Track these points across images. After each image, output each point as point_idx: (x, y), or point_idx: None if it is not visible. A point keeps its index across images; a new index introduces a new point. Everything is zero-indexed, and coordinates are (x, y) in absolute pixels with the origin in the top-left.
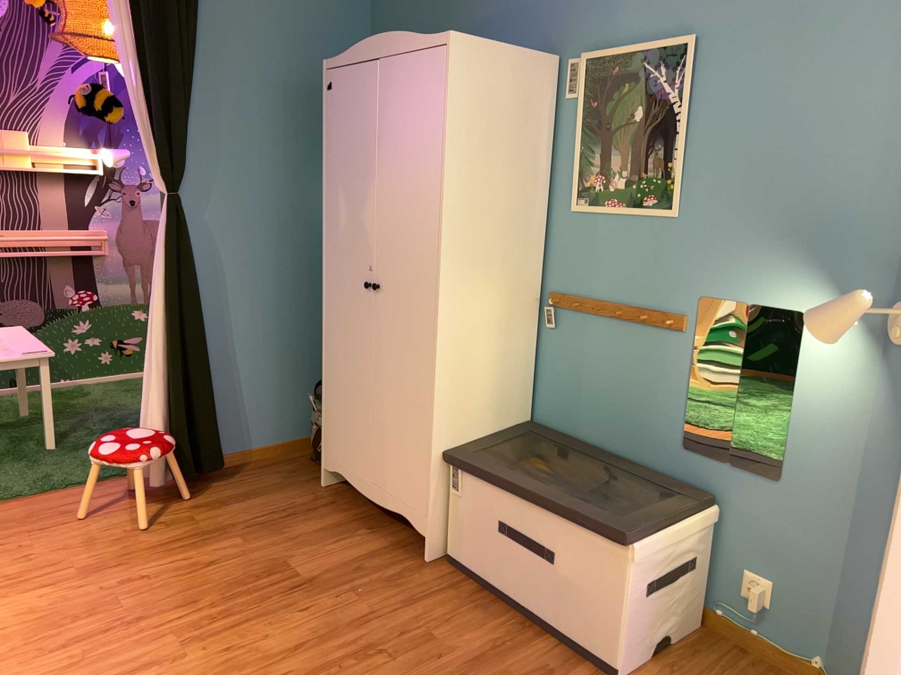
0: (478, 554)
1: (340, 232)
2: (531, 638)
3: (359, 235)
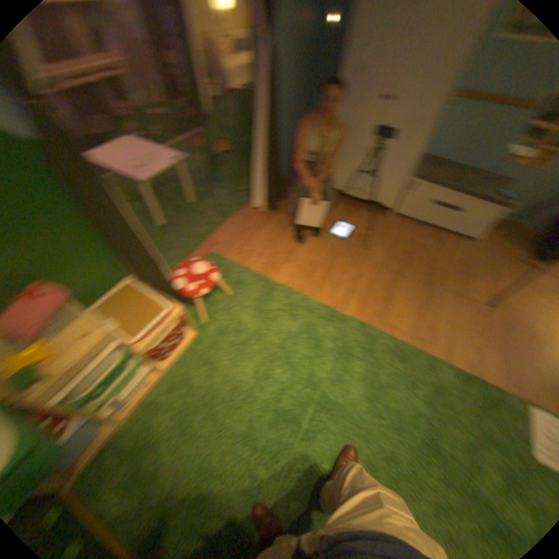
0: (416, 213)
1: (364, 62)
2: (443, 236)
3: (383, 65)
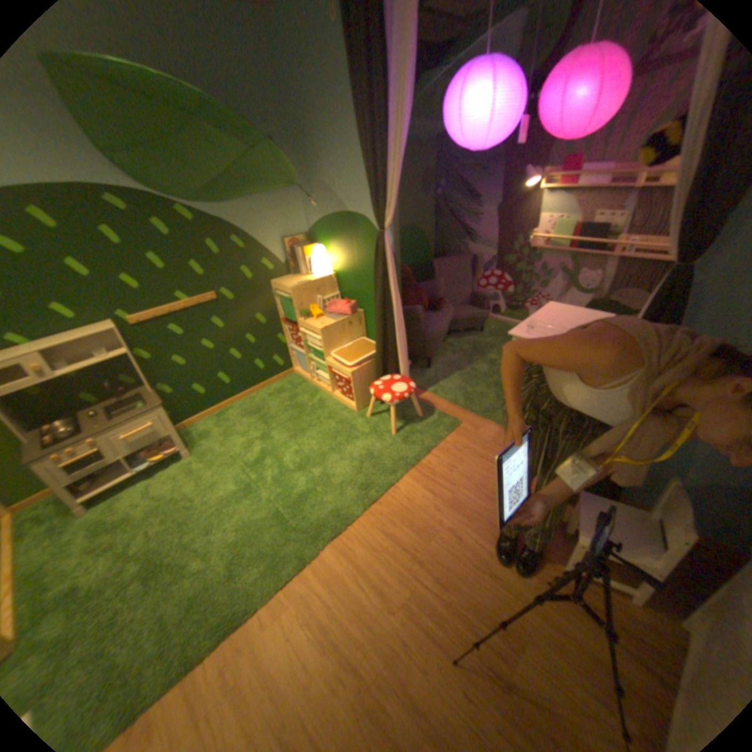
0: None
1: None
2: None
3: None
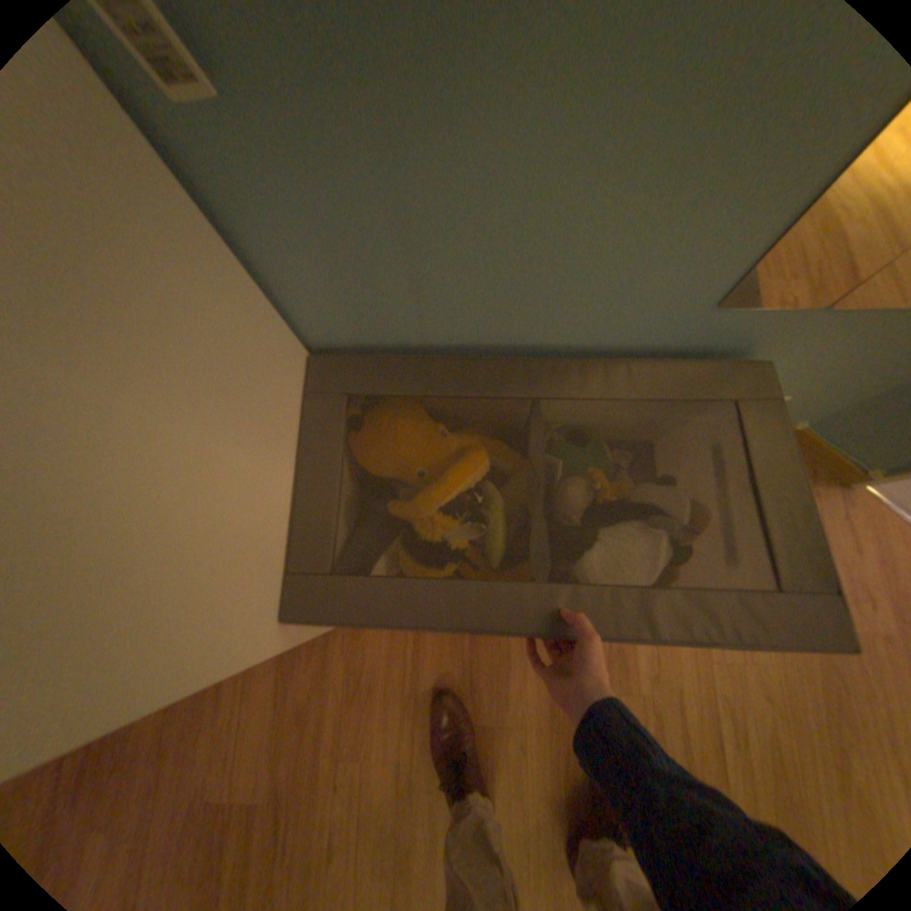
0: None
1: None
2: None
3: None
